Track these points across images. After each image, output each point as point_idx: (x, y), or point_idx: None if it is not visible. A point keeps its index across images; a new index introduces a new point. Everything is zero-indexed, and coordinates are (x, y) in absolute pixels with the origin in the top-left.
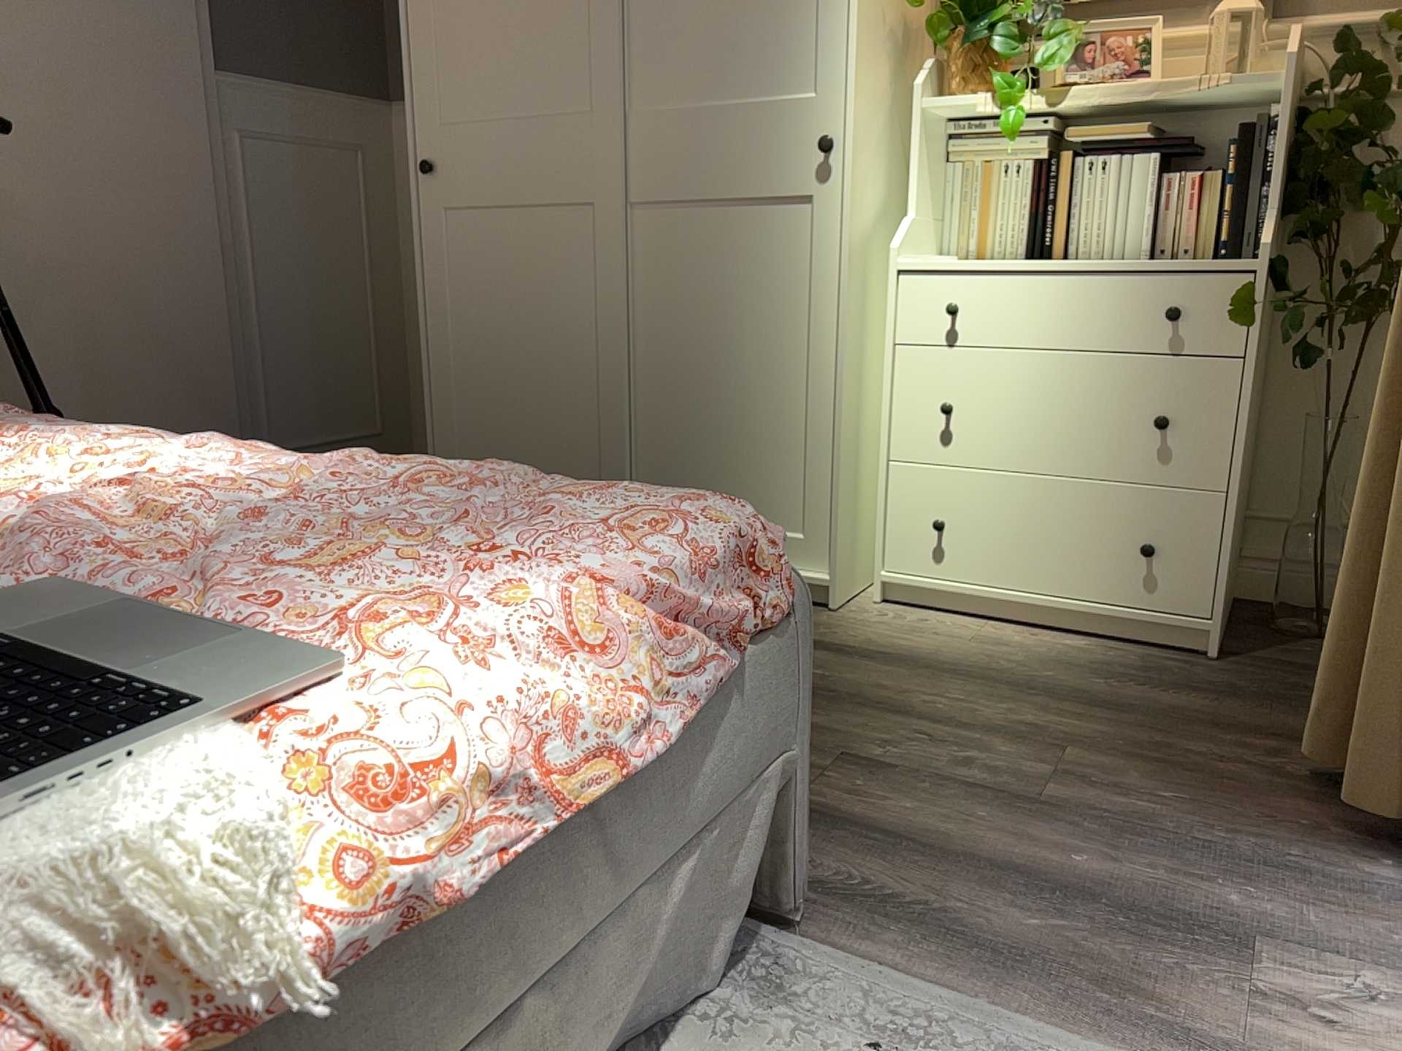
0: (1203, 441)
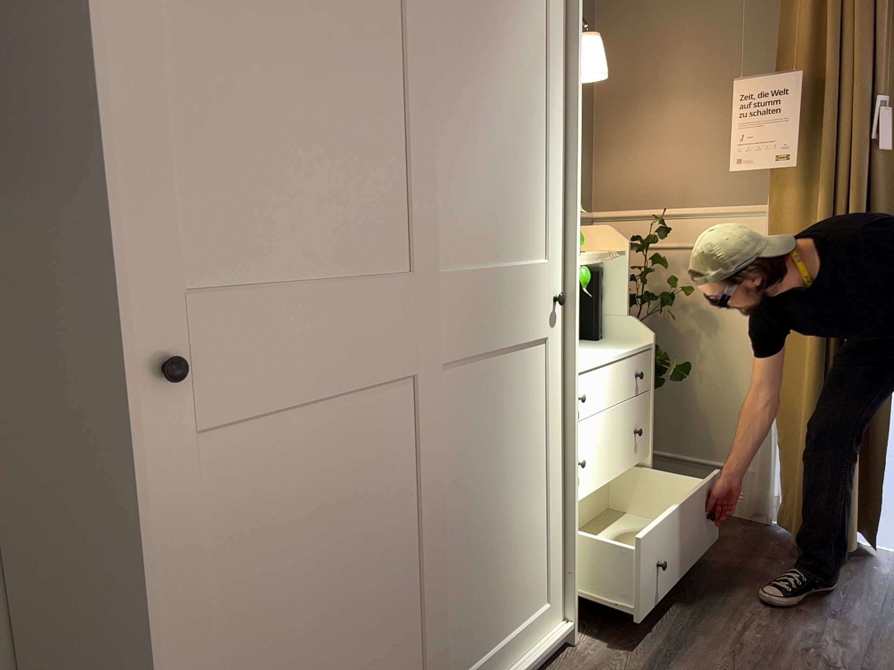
0: (639, 431)
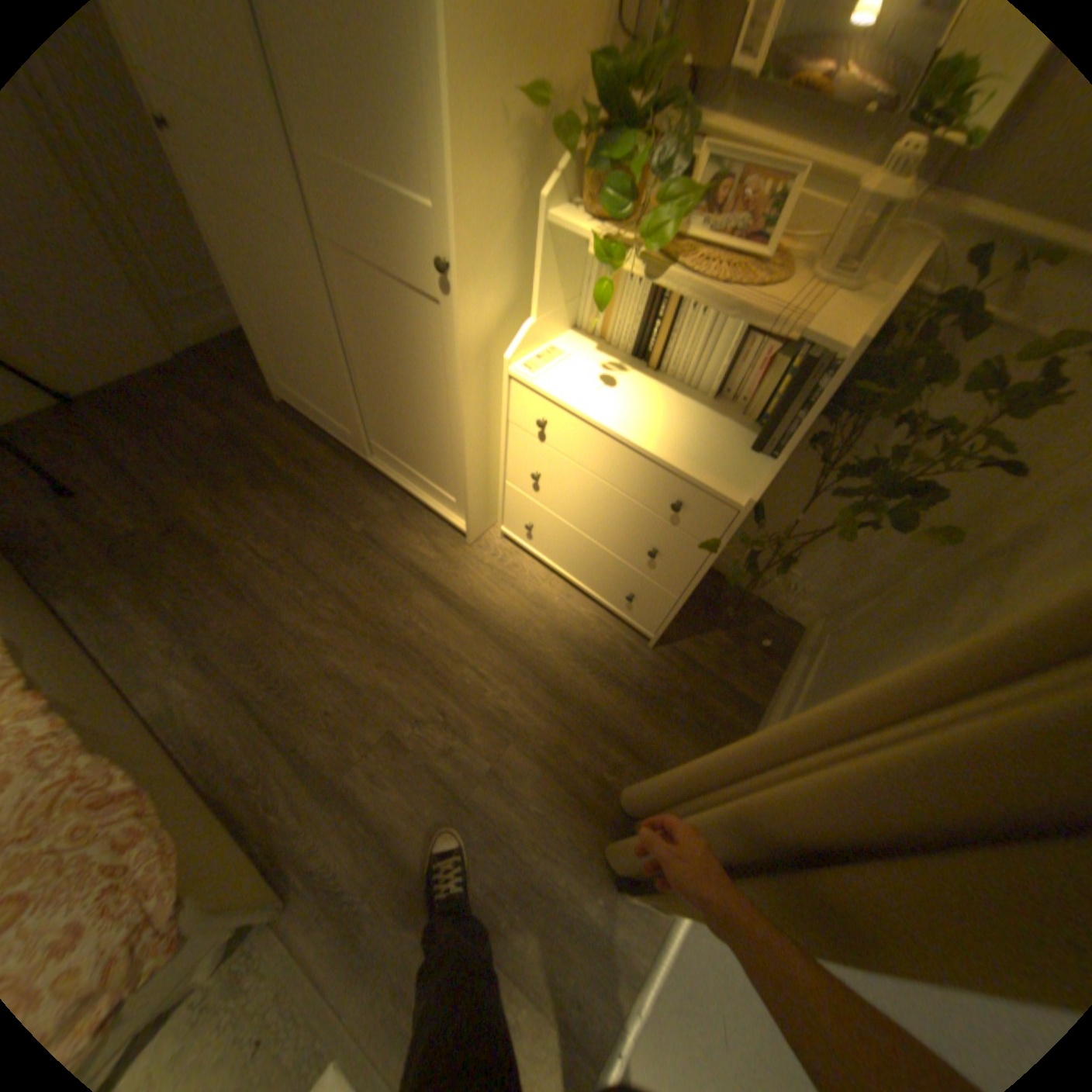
0: (674, 570)
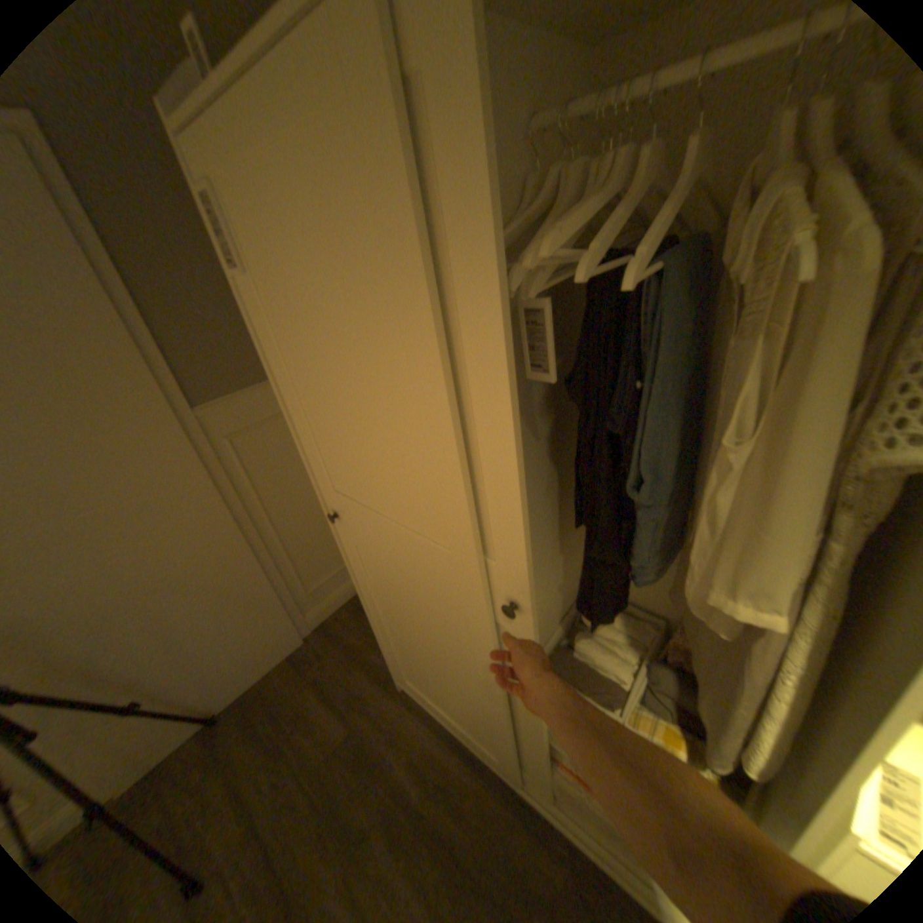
0: None
